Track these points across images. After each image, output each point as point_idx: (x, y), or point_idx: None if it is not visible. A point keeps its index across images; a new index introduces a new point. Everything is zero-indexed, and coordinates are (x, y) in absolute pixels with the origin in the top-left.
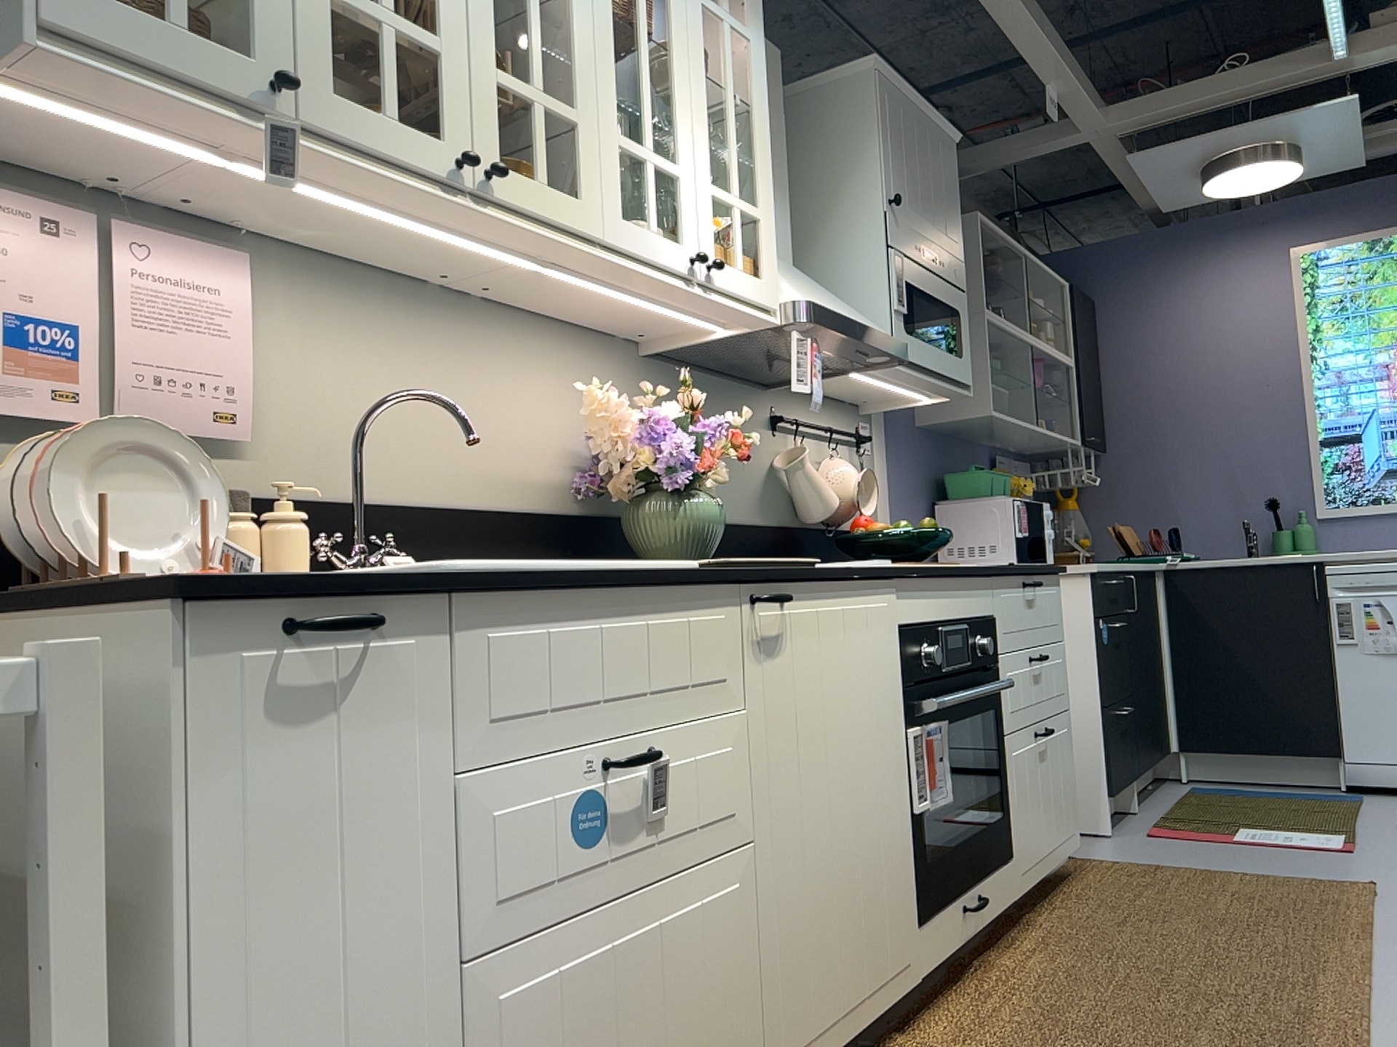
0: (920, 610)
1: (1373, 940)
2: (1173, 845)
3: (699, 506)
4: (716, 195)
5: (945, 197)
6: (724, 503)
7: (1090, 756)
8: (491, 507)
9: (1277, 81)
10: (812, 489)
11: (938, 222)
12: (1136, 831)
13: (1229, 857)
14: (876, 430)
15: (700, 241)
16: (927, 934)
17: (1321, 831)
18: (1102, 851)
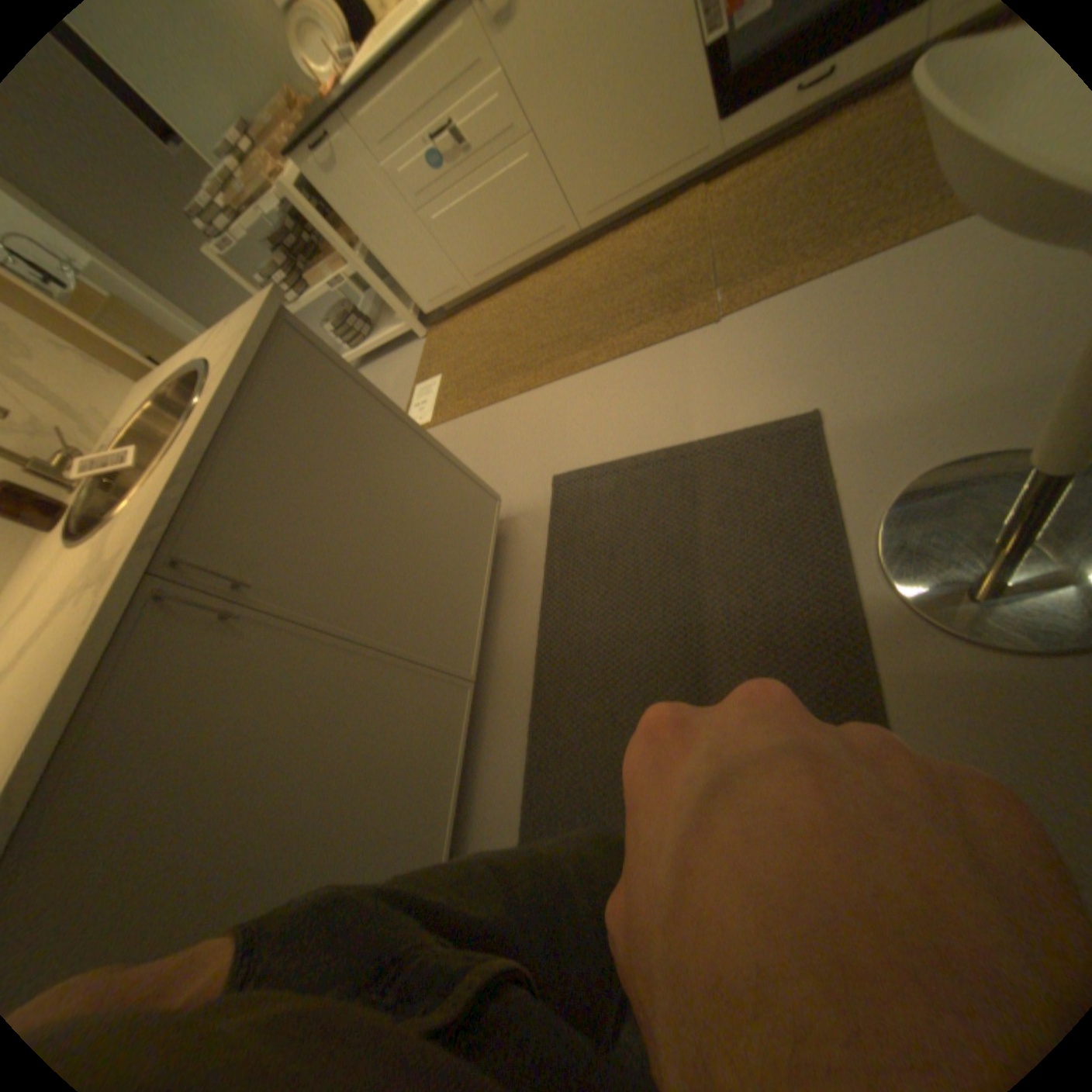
0: None
1: None
2: None
3: None
4: None
5: None
6: None
7: None
8: None
9: None
10: None
11: None
12: None
13: None
14: None
15: None
16: (732, 120)
17: None
18: None
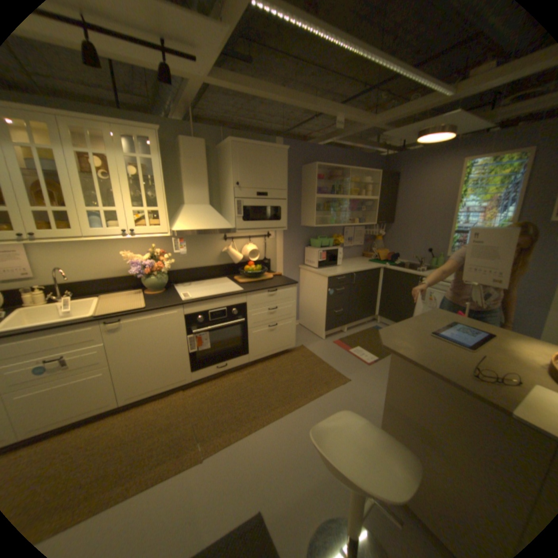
0: (196, 309)
1: (311, 401)
2: (332, 348)
3: (154, 279)
4: (135, 210)
5: (274, 171)
6: (200, 262)
7: (322, 321)
8: (111, 277)
9: (430, 104)
10: (232, 256)
11: (268, 181)
12: (332, 340)
13: (335, 358)
14: (276, 231)
15: (127, 225)
16: (195, 373)
17: (374, 356)
18: (312, 346)
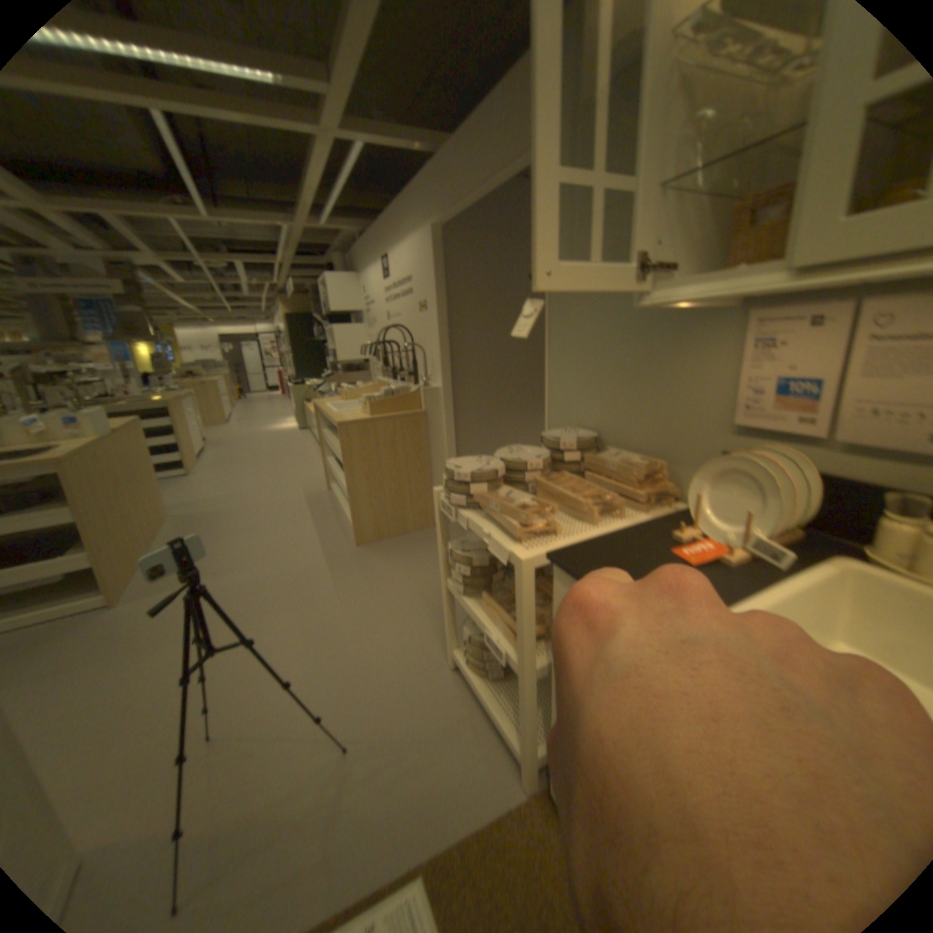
0: None
1: None
2: None
3: None
4: None
5: None
6: None
7: None
8: None
9: None
10: None
11: None
12: None
13: None
14: None
15: None
16: None
17: None
18: None
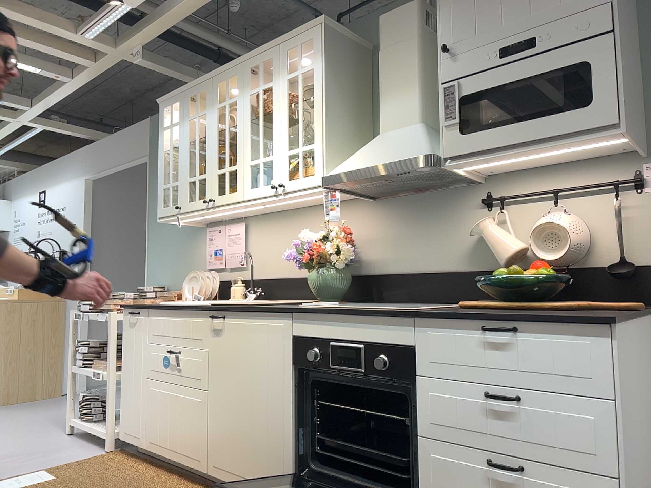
0: (310, 331)
1: None
2: None
3: (317, 275)
4: (288, 153)
5: None
6: (429, 261)
7: None
8: (302, 276)
9: None
10: (491, 245)
11: (535, 6)
12: None
13: None
14: None
15: (279, 178)
16: None
17: None
18: None
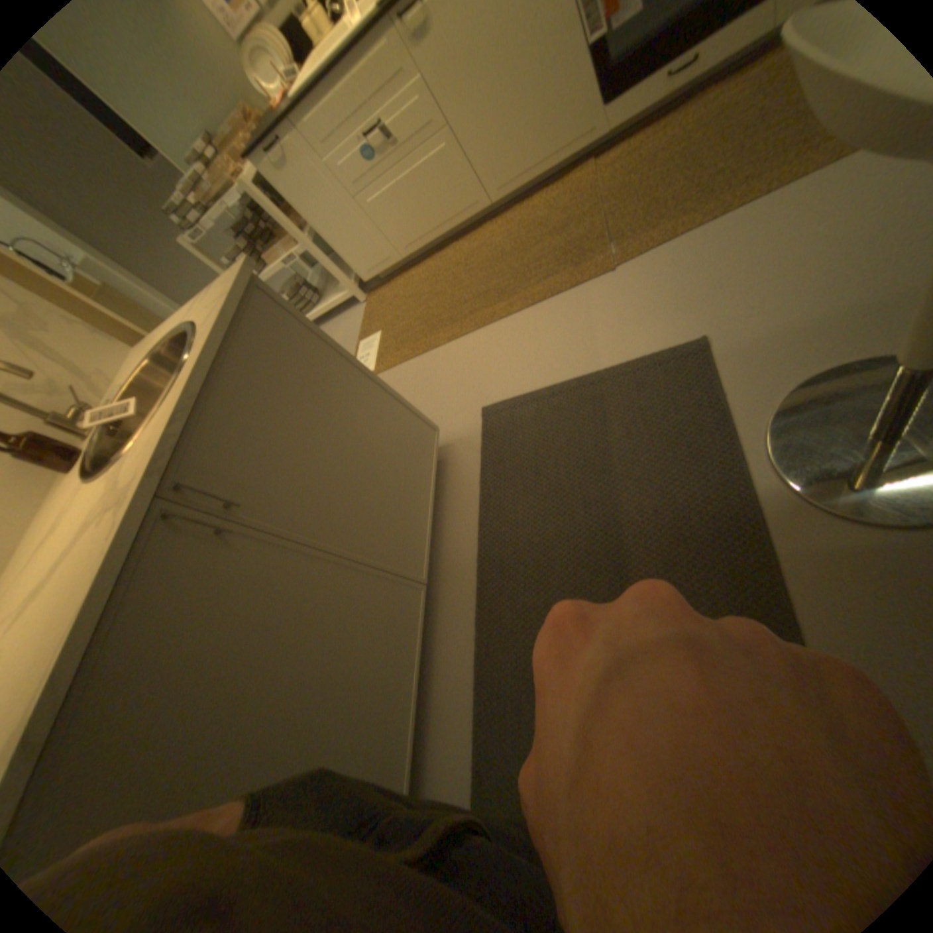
0: None
1: None
2: None
3: None
4: None
5: None
6: None
7: None
8: None
9: None
10: None
11: None
12: None
13: None
14: None
15: None
16: (615, 104)
17: None
18: None
